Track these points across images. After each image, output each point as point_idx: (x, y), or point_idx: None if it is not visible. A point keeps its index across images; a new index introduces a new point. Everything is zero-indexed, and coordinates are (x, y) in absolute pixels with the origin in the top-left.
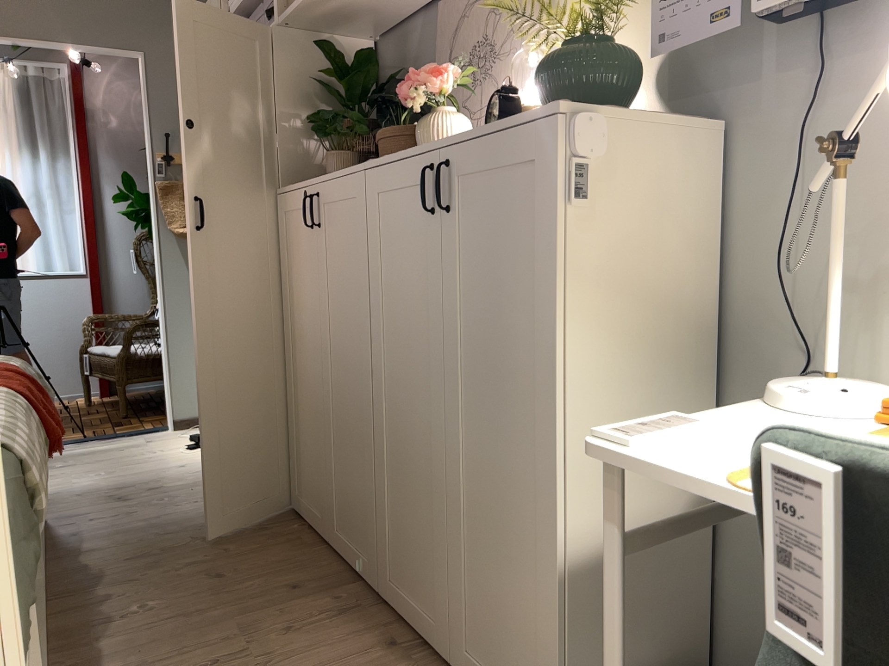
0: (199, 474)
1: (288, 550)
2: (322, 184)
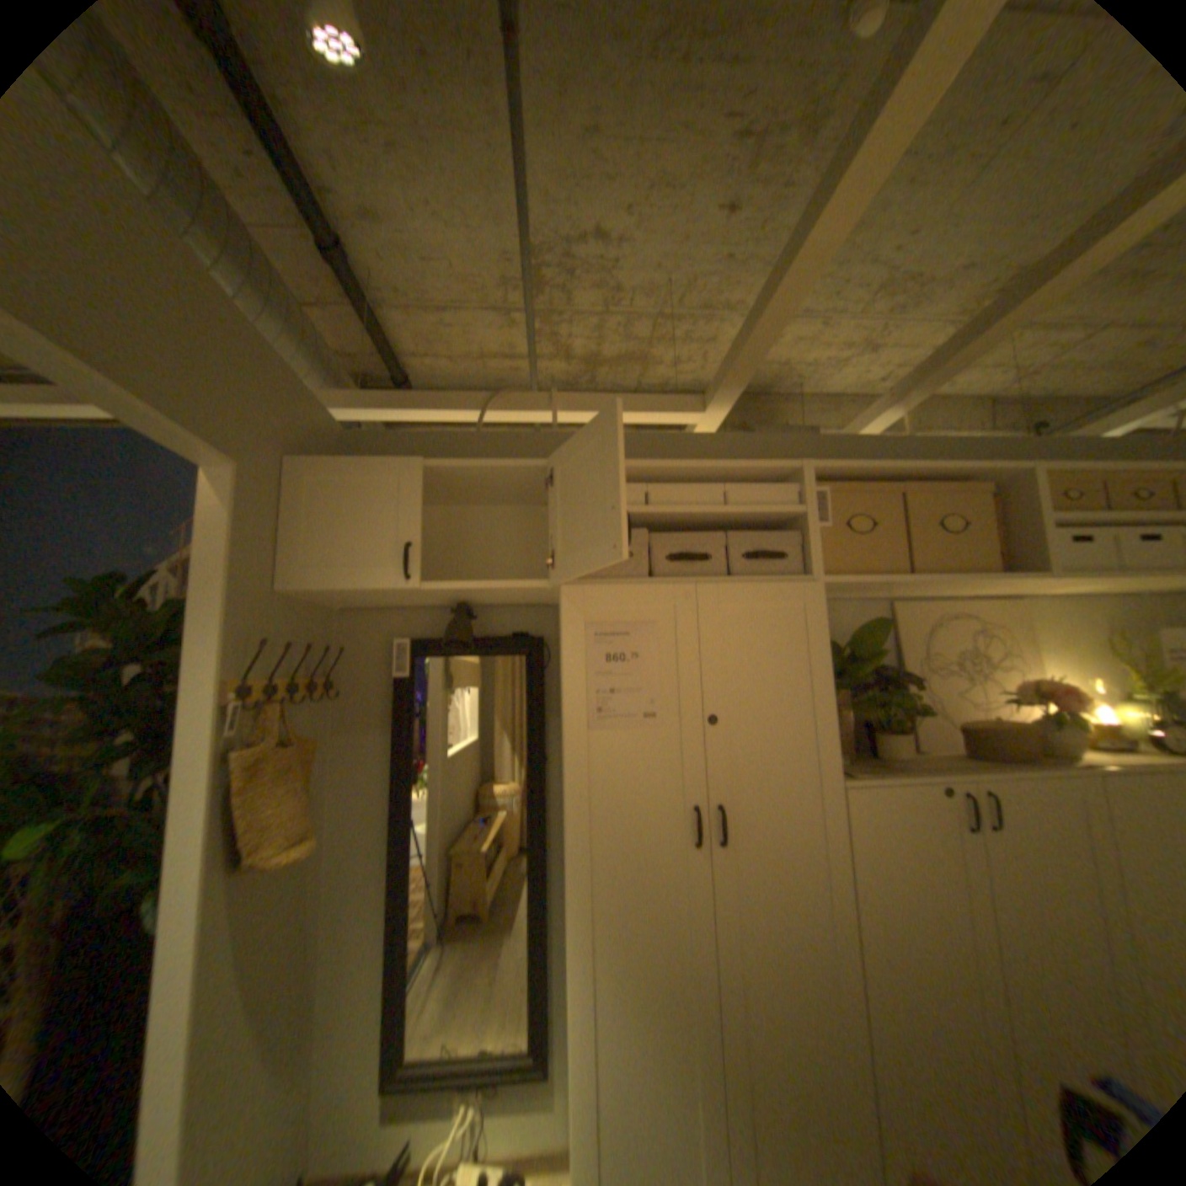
0: None
1: None
2: (1003, 784)
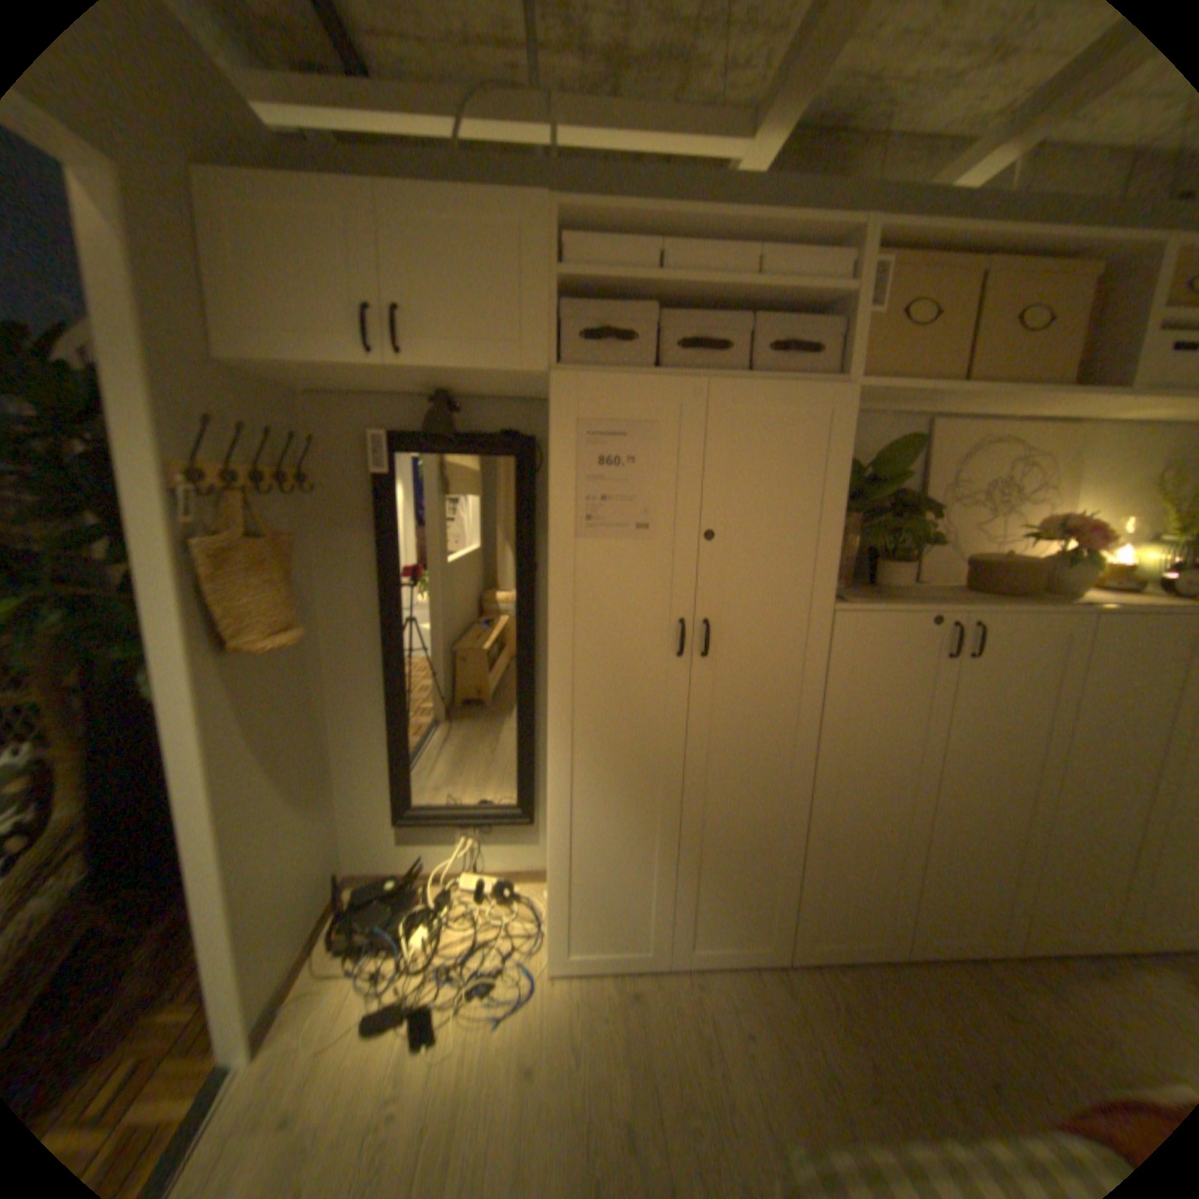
0: (587, 1051)
1: (907, 1001)
2: (998, 616)
